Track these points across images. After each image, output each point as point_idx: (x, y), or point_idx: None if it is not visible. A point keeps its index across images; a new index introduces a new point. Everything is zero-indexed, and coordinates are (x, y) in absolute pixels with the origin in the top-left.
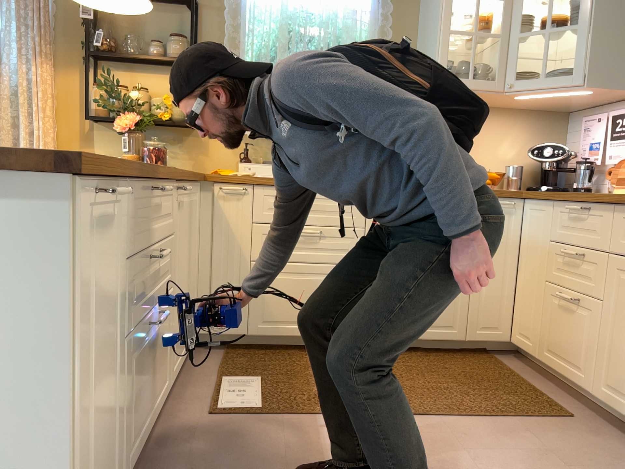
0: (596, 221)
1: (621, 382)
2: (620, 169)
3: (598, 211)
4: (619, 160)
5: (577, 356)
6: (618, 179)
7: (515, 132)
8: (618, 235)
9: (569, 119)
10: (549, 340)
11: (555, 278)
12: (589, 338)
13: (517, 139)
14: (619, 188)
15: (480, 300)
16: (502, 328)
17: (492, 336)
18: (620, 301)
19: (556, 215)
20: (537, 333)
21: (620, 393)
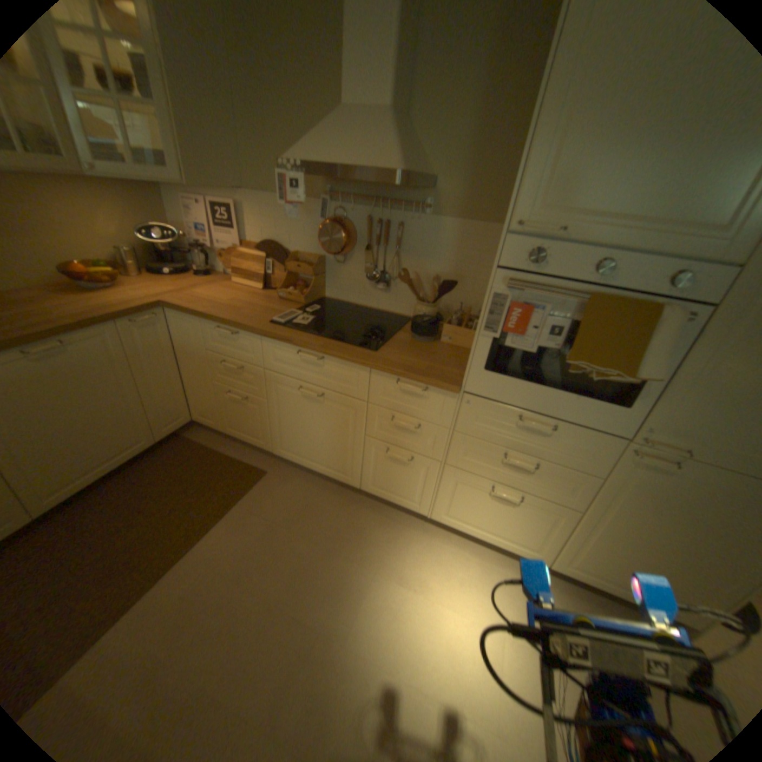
0: (246, 344)
1: (290, 446)
2: (229, 258)
3: (245, 336)
4: (226, 248)
5: (254, 432)
6: (230, 267)
7: (106, 205)
8: (267, 358)
9: (159, 188)
10: (227, 421)
11: (220, 380)
12: (260, 421)
13: (113, 214)
14: (235, 278)
15: (154, 409)
16: (181, 416)
17: (176, 427)
18: (279, 401)
19: (204, 330)
20: (215, 416)
21: (291, 452)
